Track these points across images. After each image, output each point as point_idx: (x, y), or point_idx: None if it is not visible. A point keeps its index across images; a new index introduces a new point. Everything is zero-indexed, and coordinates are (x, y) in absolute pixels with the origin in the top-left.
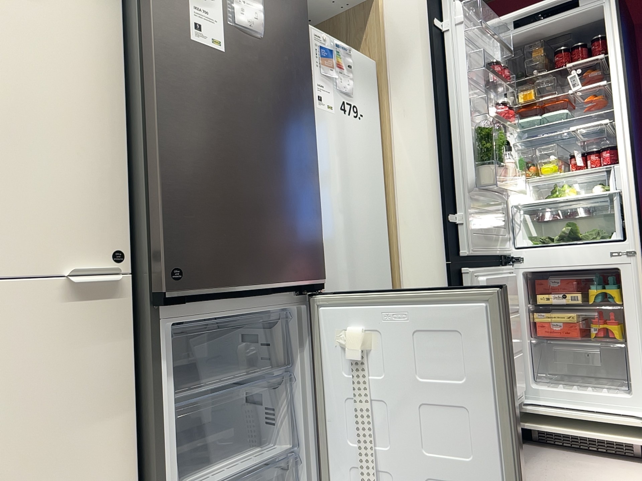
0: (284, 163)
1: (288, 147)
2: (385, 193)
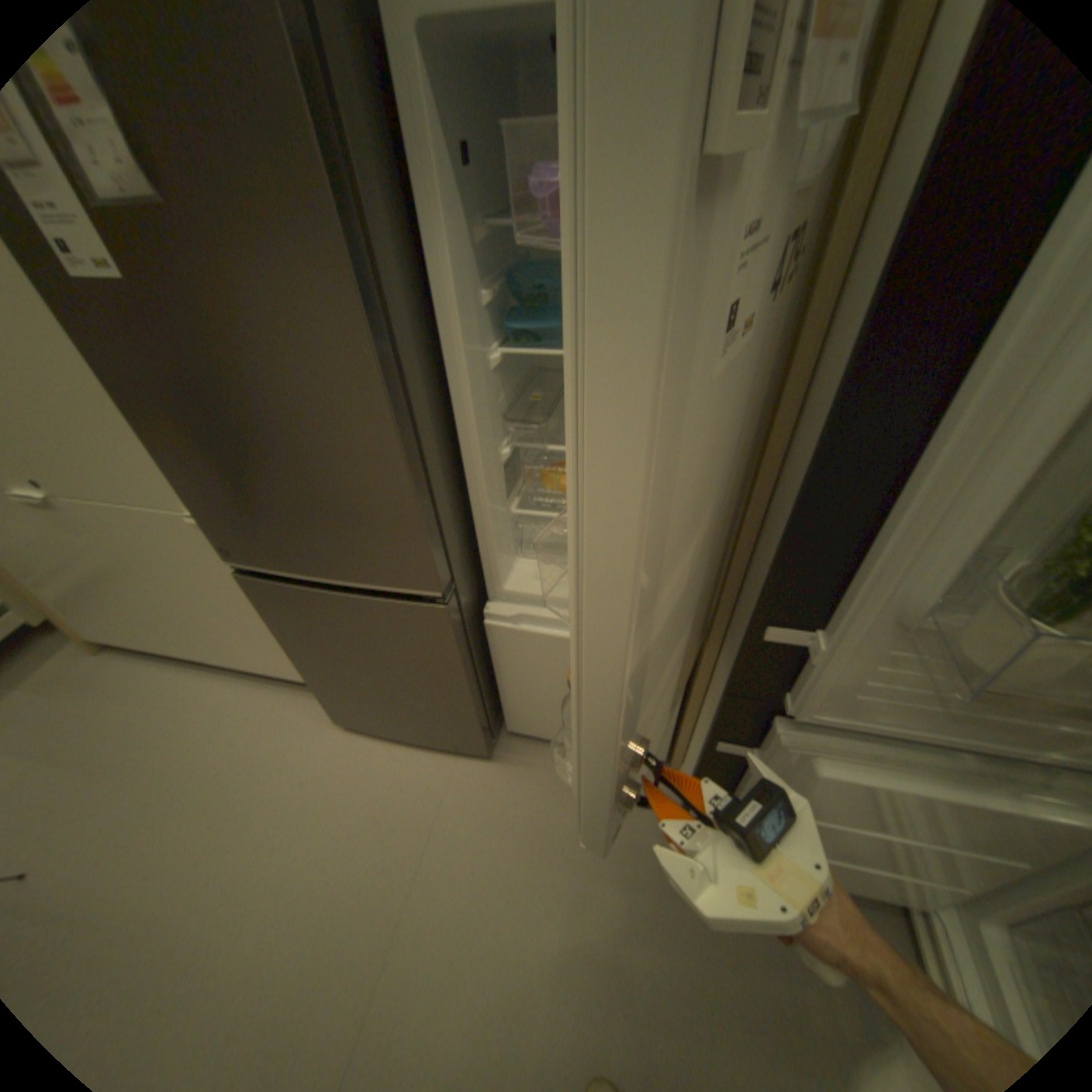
0: (315, 447)
1: (314, 421)
2: (762, 439)
